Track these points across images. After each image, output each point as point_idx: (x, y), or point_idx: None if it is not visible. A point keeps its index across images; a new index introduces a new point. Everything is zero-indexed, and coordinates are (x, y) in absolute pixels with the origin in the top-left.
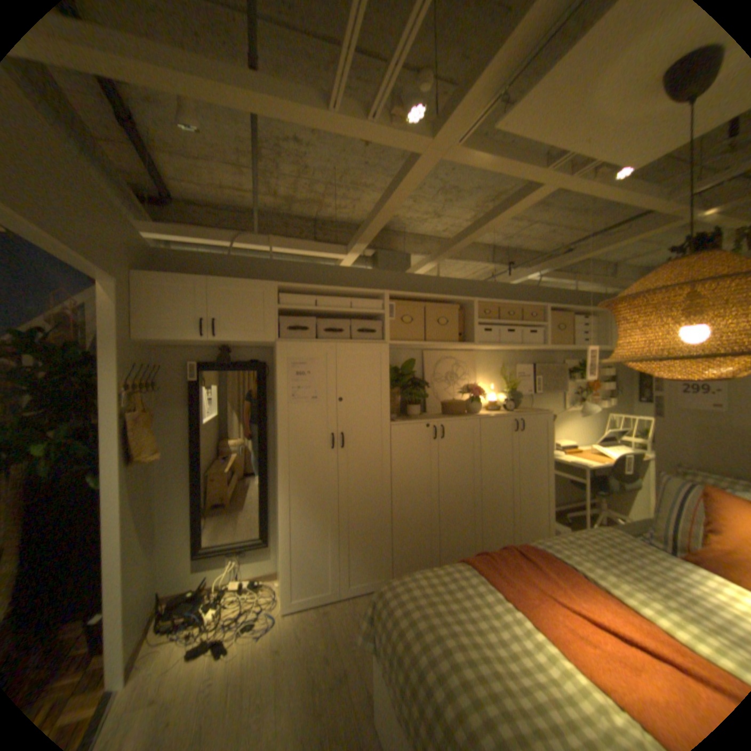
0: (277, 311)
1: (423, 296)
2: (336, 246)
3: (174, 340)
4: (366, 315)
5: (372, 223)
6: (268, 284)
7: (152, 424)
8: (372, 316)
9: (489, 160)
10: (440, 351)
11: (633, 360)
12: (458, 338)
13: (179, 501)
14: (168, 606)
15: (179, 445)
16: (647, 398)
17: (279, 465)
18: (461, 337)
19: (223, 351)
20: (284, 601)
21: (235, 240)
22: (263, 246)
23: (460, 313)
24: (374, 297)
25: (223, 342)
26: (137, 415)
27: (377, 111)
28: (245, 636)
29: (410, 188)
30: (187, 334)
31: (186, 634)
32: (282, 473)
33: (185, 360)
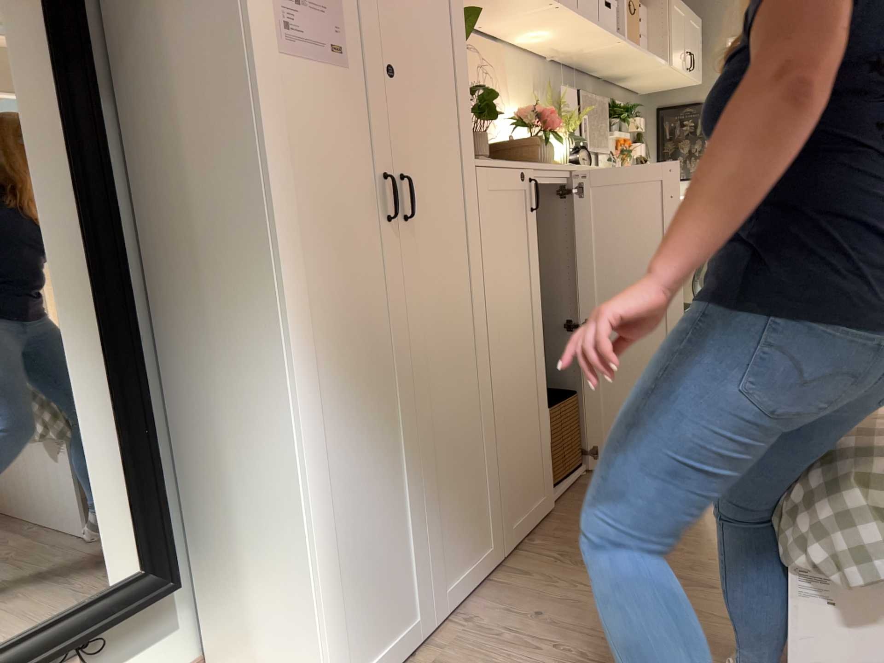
0: None
1: None
2: None
3: None
4: None
5: None
6: None
7: None
8: None
9: None
10: None
11: None
12: None
13: None
14: None
15: None
16: None
17: (276, 270)
18: None
19: None
20: None
21: None
22: None
23: None
24: None
25: None
26: None
27: None
28: None
29: None
30: None
31: None
32: (287, 295)
33: None
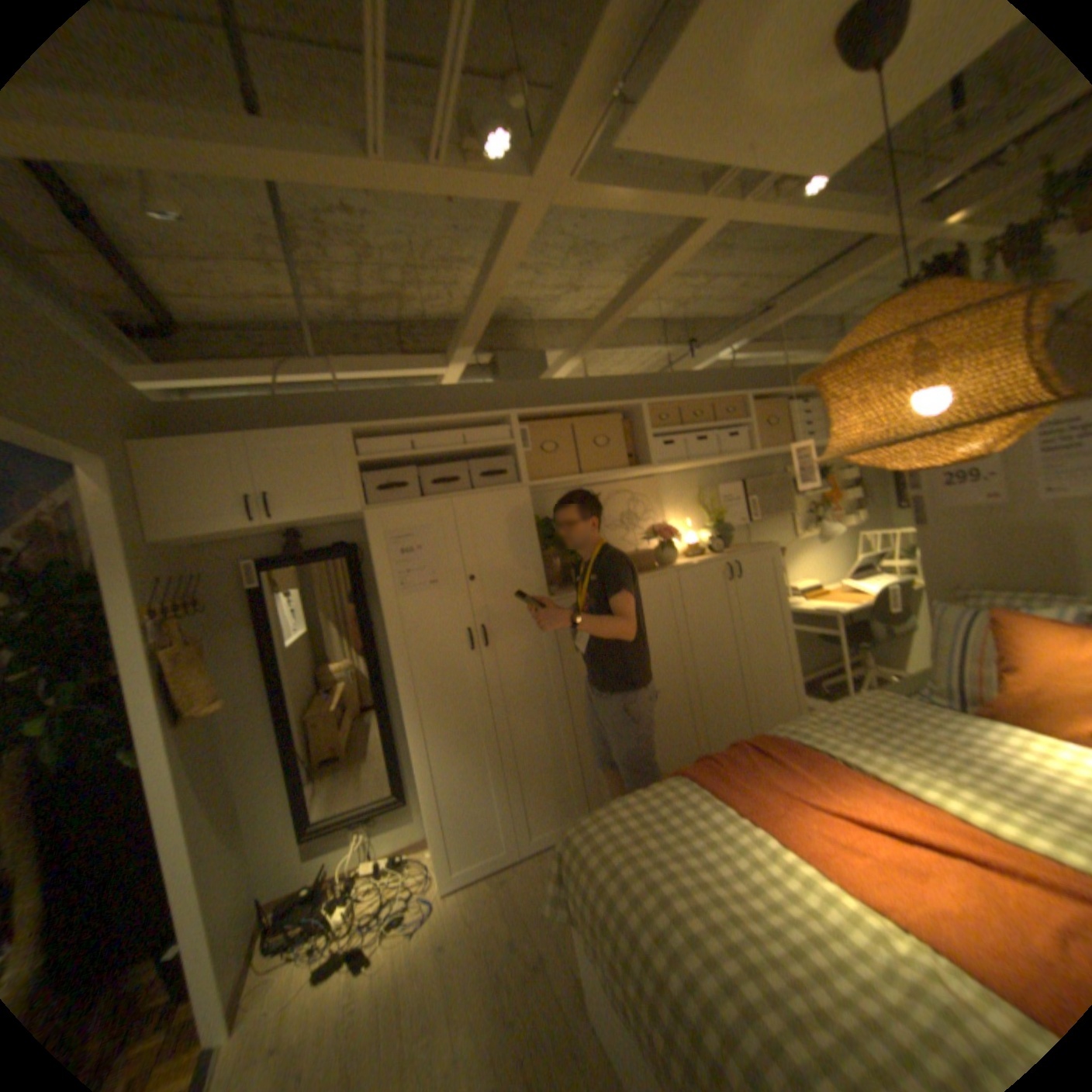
0: (356, 465)
1: (567, 409)
2: (428, 355)
3: (209, 532)
4: (488, 449)
5: (472, 314)
6: (335, 427)
7: (201, 659)
8: (498, 450)
9: (618, 194)
10: (606, 483)
11: (851, 452)
12: (627, 460)
13: (265, 764)
14: (275, 913)
15: (249, 684)
16: (907, 501)
17: (398, 687)
18: (631, 459)
19: (289, 537)
20: (440, 875)
21: (276, 370)
22: (321, 373)
23: (625, 424)
24: (495, 421)
25: (284, 523)
26: (174, 651)
27: (439, 147)
28: (393, 933)
29: (515, 253)
30: (228, 521)
31: (307, 947)
32: (405, 696)
33: (235, 558)
